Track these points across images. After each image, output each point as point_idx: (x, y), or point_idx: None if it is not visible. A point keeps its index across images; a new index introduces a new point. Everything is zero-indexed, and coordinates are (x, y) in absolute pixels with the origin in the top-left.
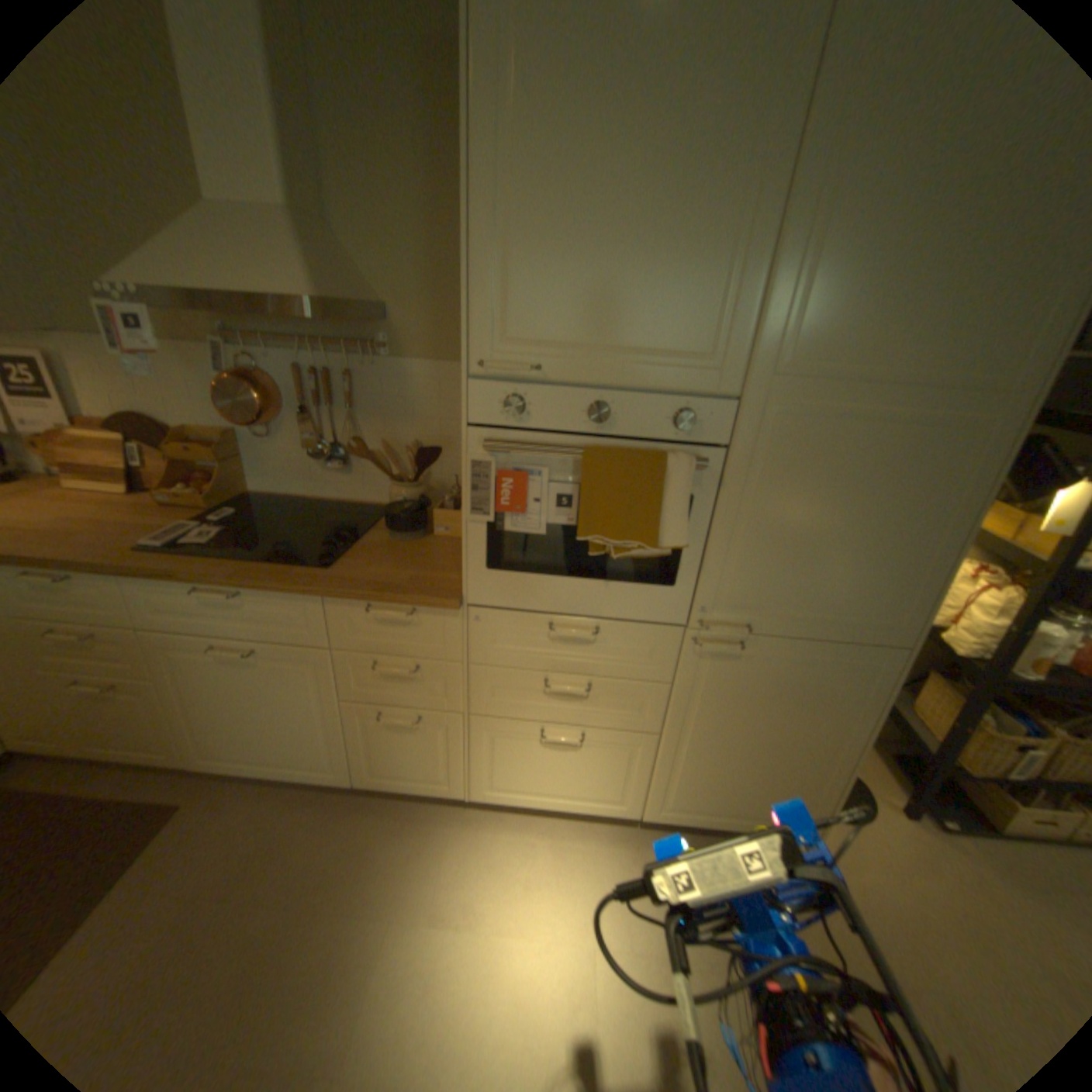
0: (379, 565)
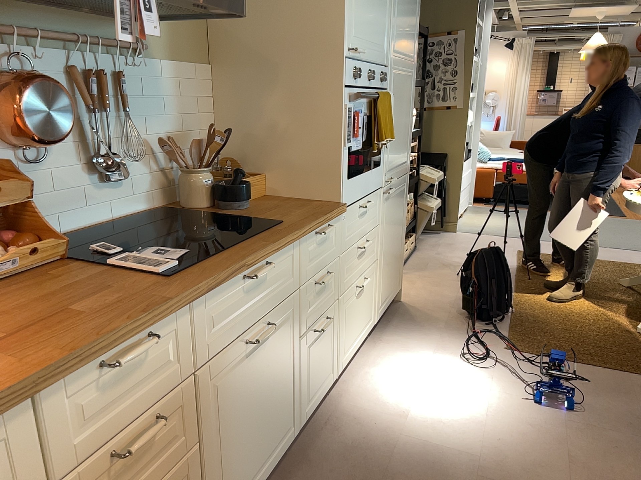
0: (286, 213)
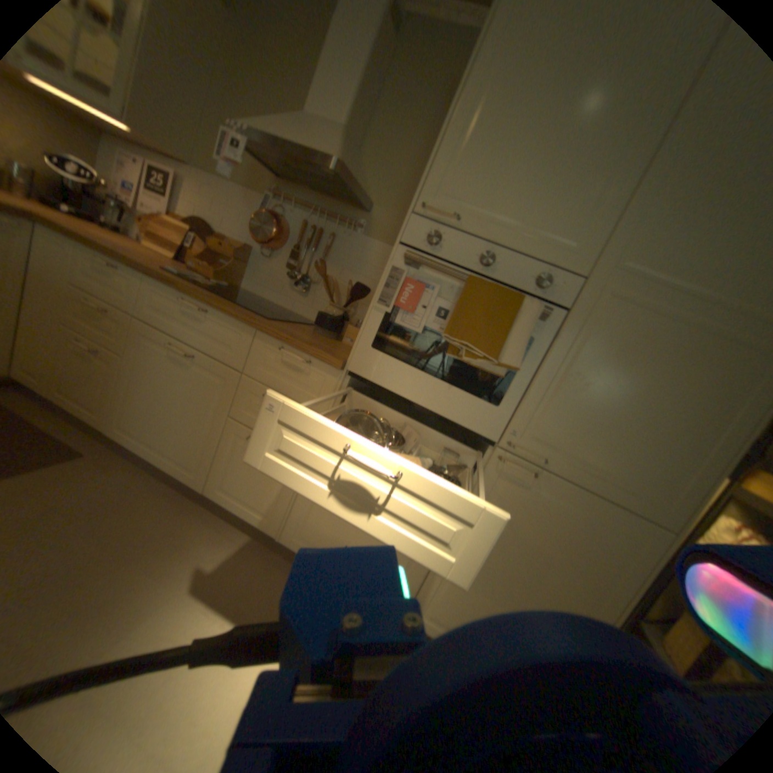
0: (300, 333)
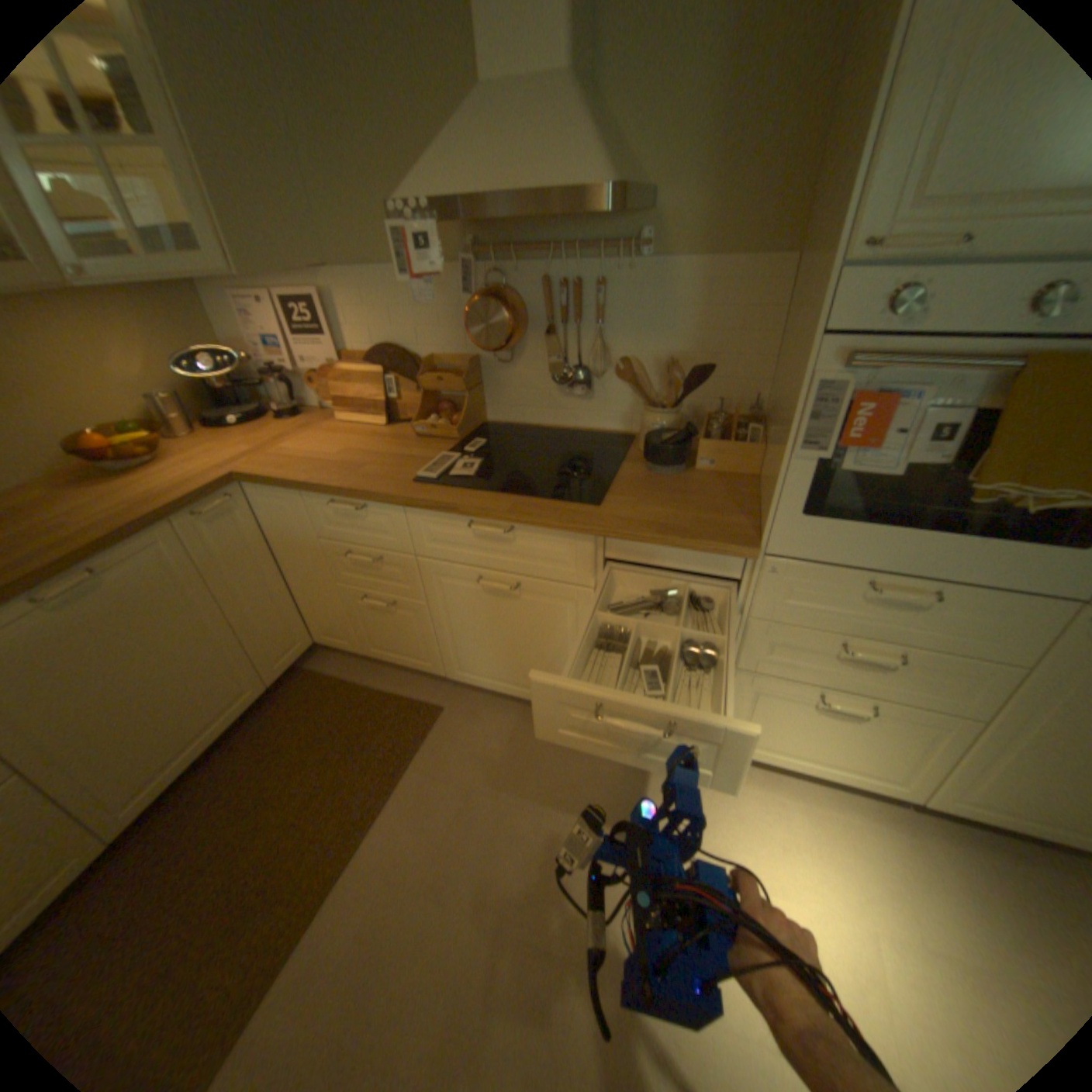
0: (651, 503)
